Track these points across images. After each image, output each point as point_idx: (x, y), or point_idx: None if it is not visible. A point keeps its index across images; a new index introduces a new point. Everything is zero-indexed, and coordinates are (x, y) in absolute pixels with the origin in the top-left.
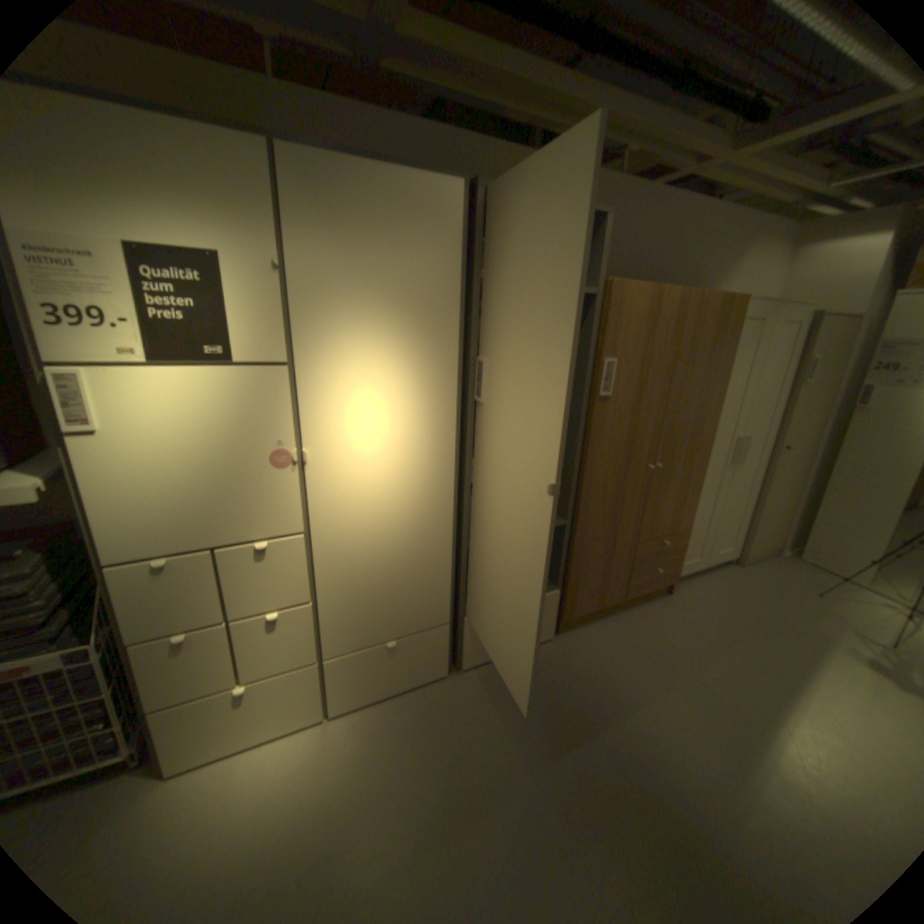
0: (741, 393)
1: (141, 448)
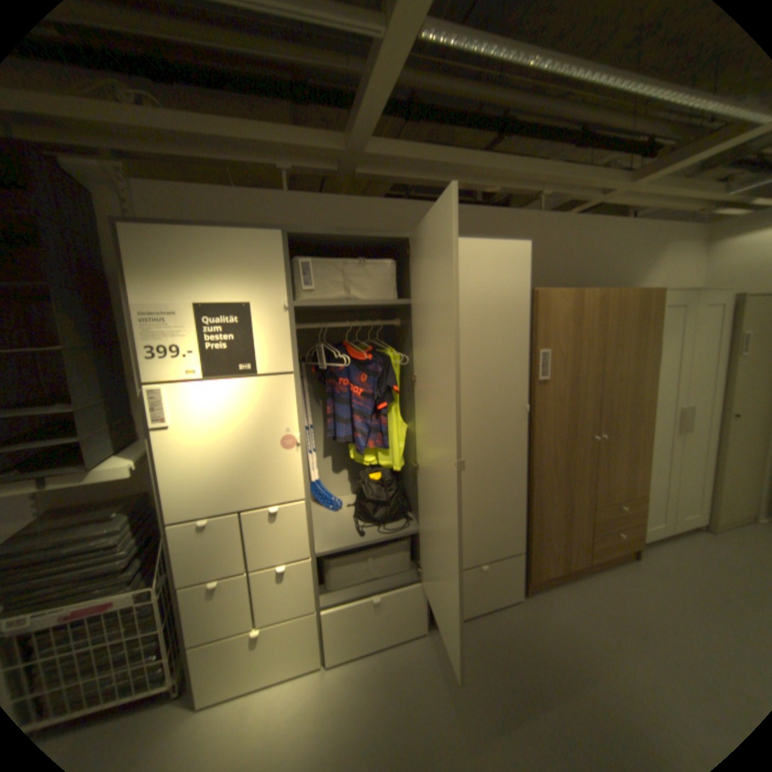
0: (676, 369)
1: (195, 437)
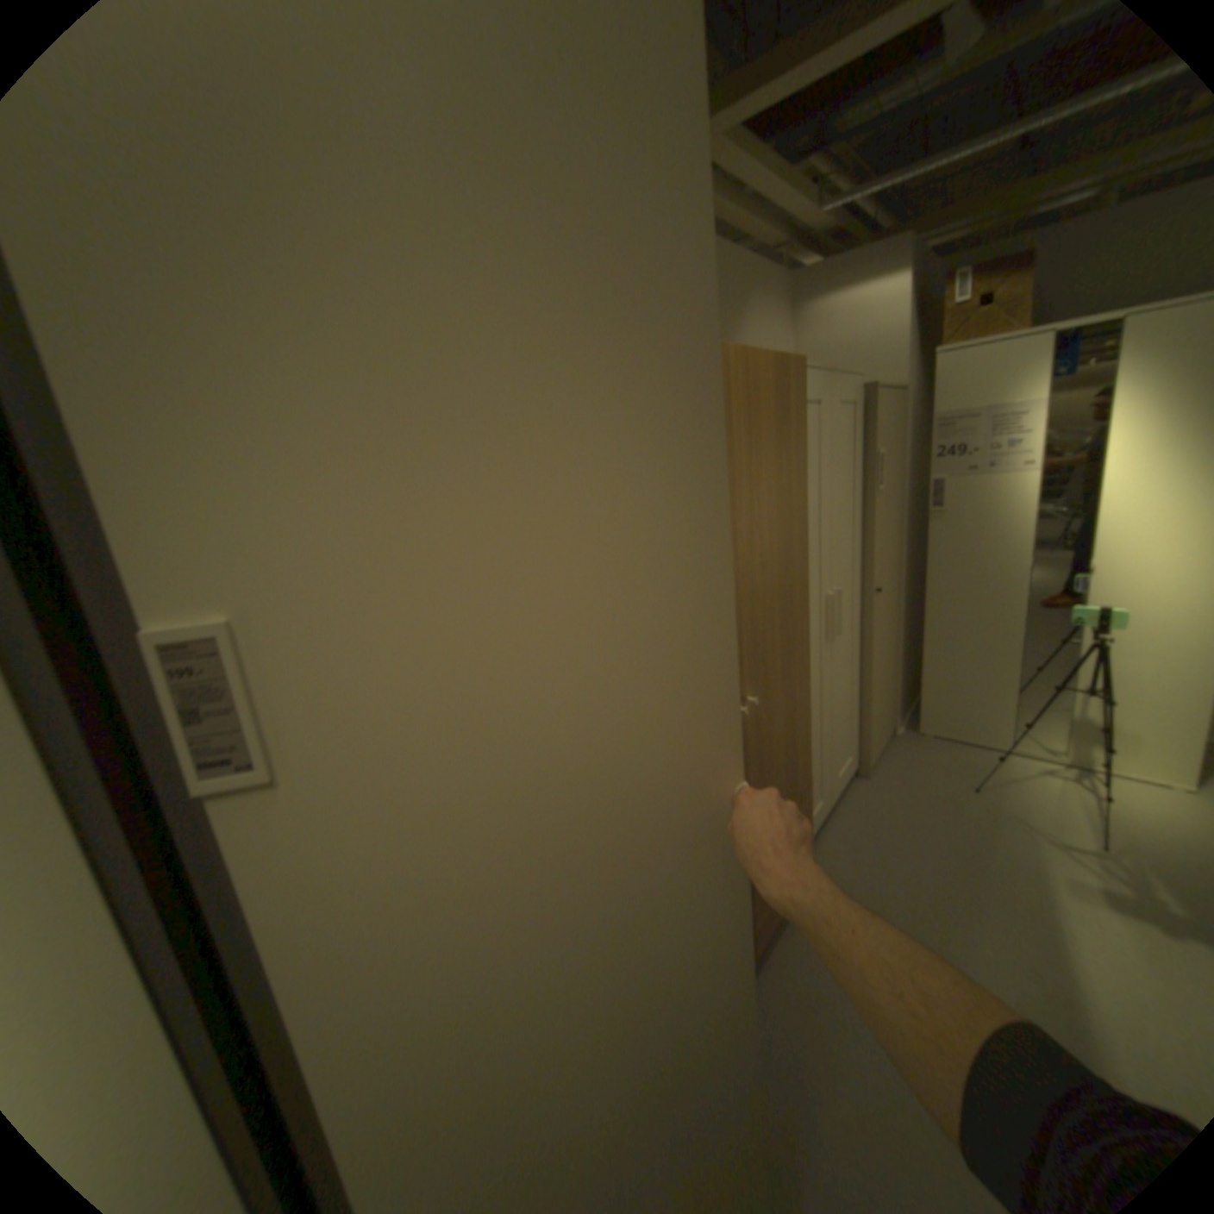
0: (815, 526)
1: None
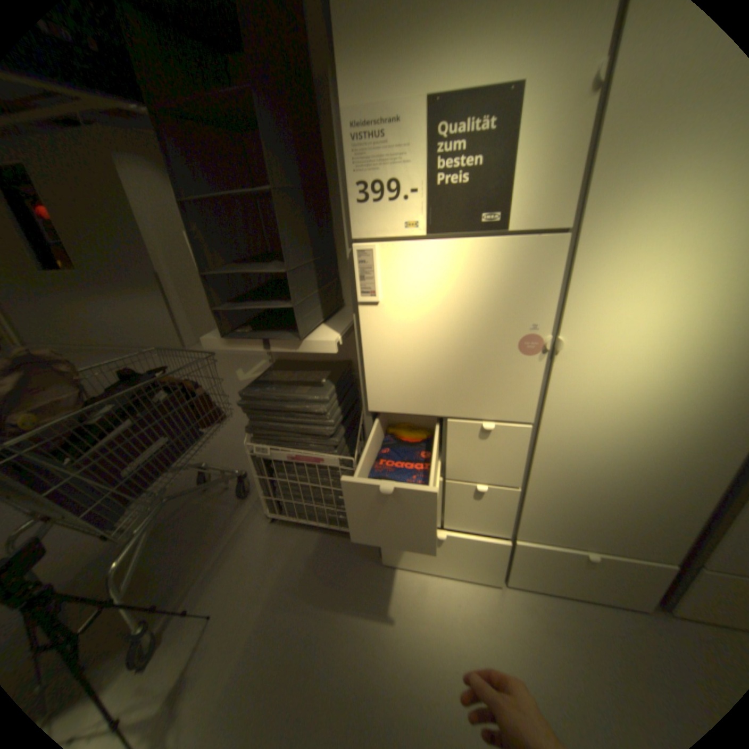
0: None
1: (408, 320)
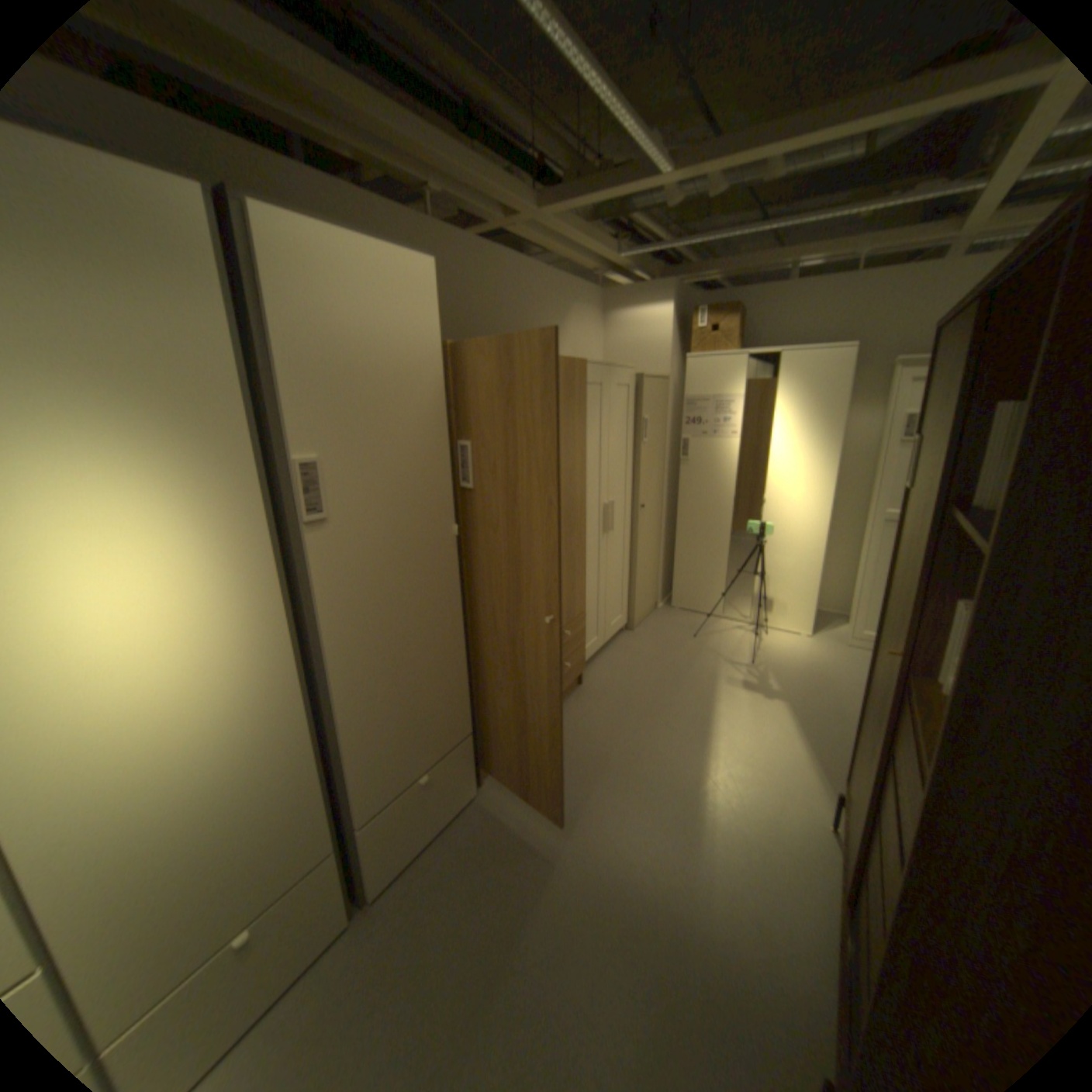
0: (596, 460)
1: None
